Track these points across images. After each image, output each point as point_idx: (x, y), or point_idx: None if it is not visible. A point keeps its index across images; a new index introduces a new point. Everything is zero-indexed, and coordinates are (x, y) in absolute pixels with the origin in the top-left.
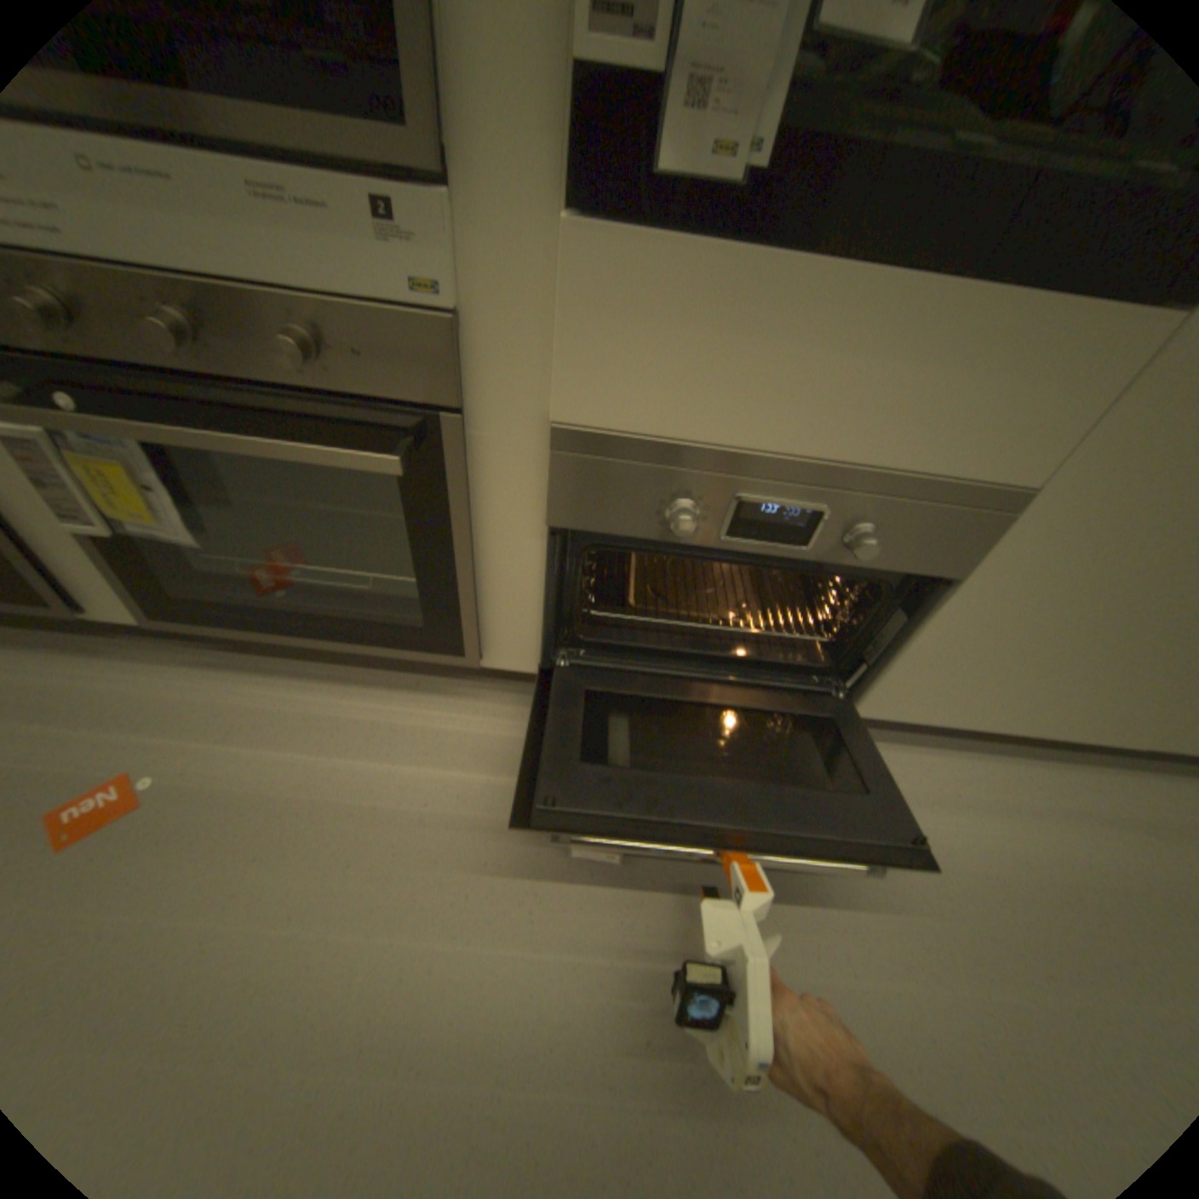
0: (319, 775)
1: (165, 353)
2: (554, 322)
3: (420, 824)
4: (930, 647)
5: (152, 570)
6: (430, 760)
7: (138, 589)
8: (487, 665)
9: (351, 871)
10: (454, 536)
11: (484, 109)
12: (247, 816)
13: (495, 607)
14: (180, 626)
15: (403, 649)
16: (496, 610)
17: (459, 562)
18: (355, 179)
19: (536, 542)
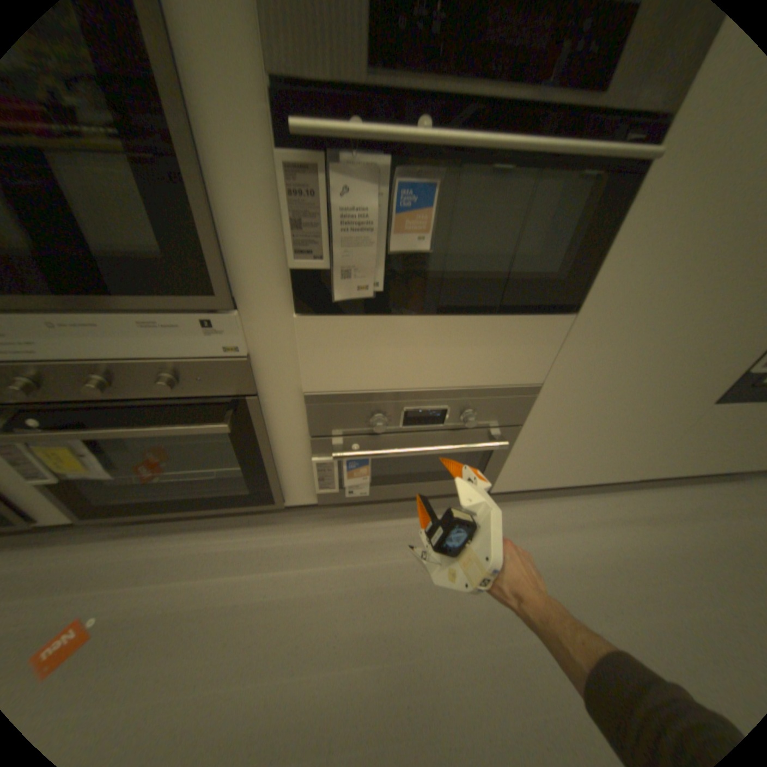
0: (199, 592)
1: (97, 398)
2: (298, 355)
3: (264, 609)
4: (517, 455)
5: (84, 494)
6: (264, 568)
7: (75, 505)
8: (288, 504)
9: (228, 647)
10: (261, 449)
11: (252, 283)
12: (160, 628)
13: (289, 476)
14: (100, 517)
15: (238, 504)
16: (289, 475)
17: (265, 459)
18: (193, 317)
19: (305, 443)
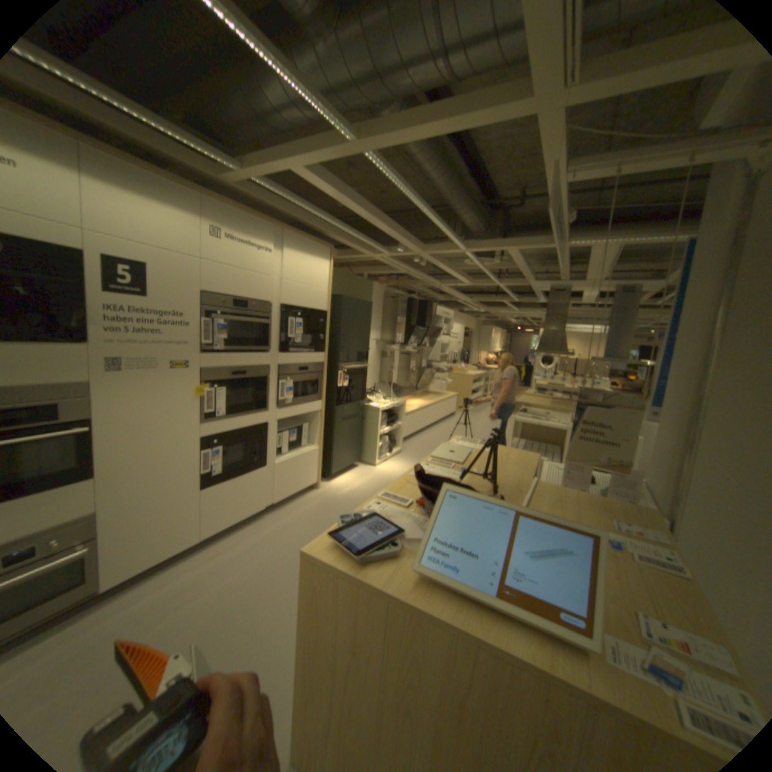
0: None
1: None
2: None
3: None
4: (104, 557)
5: None
6: None
7: None
8: None
9: None
10: None
11: None
12: None
13: None
14: None
15: None
16: None
17: None
18: None
19: None
